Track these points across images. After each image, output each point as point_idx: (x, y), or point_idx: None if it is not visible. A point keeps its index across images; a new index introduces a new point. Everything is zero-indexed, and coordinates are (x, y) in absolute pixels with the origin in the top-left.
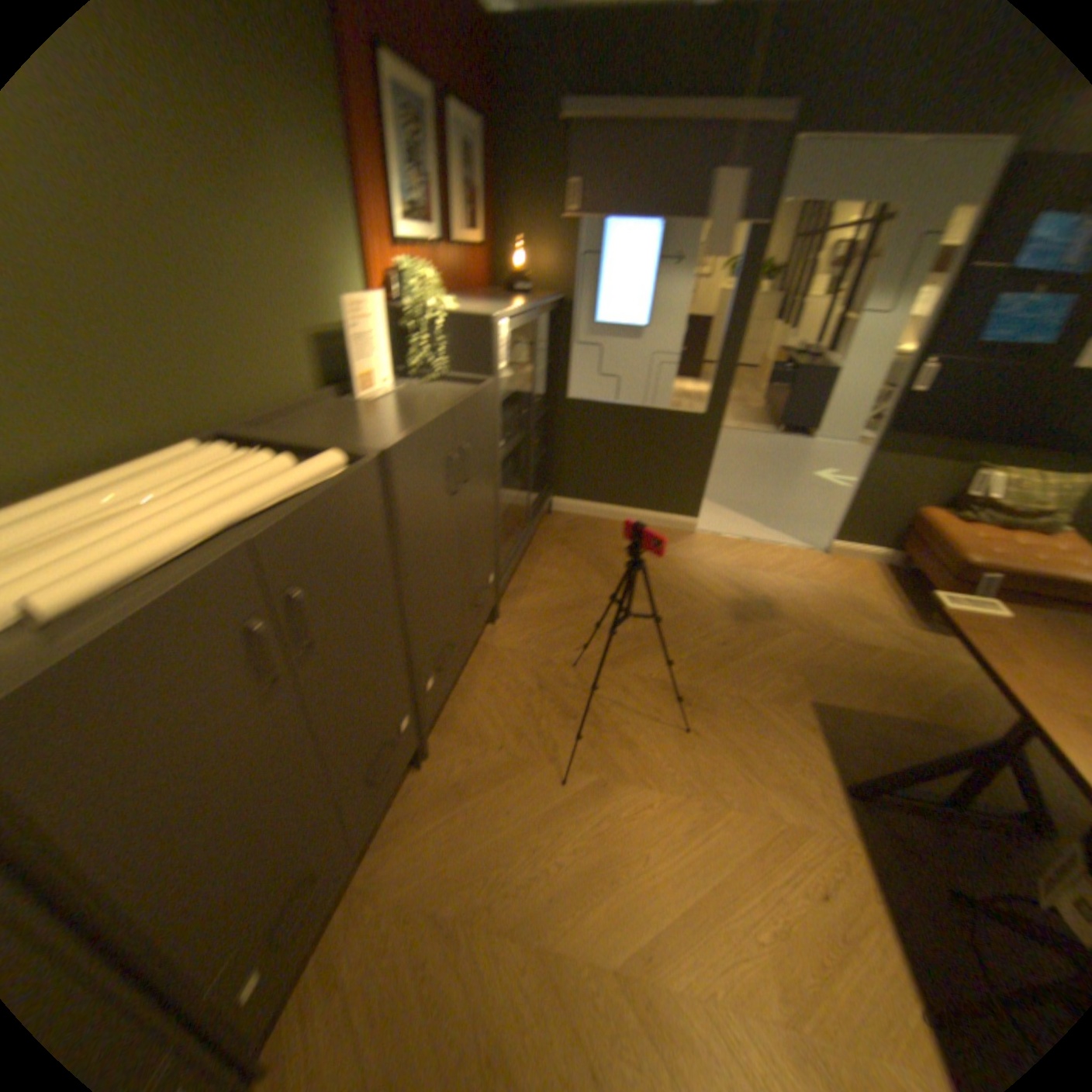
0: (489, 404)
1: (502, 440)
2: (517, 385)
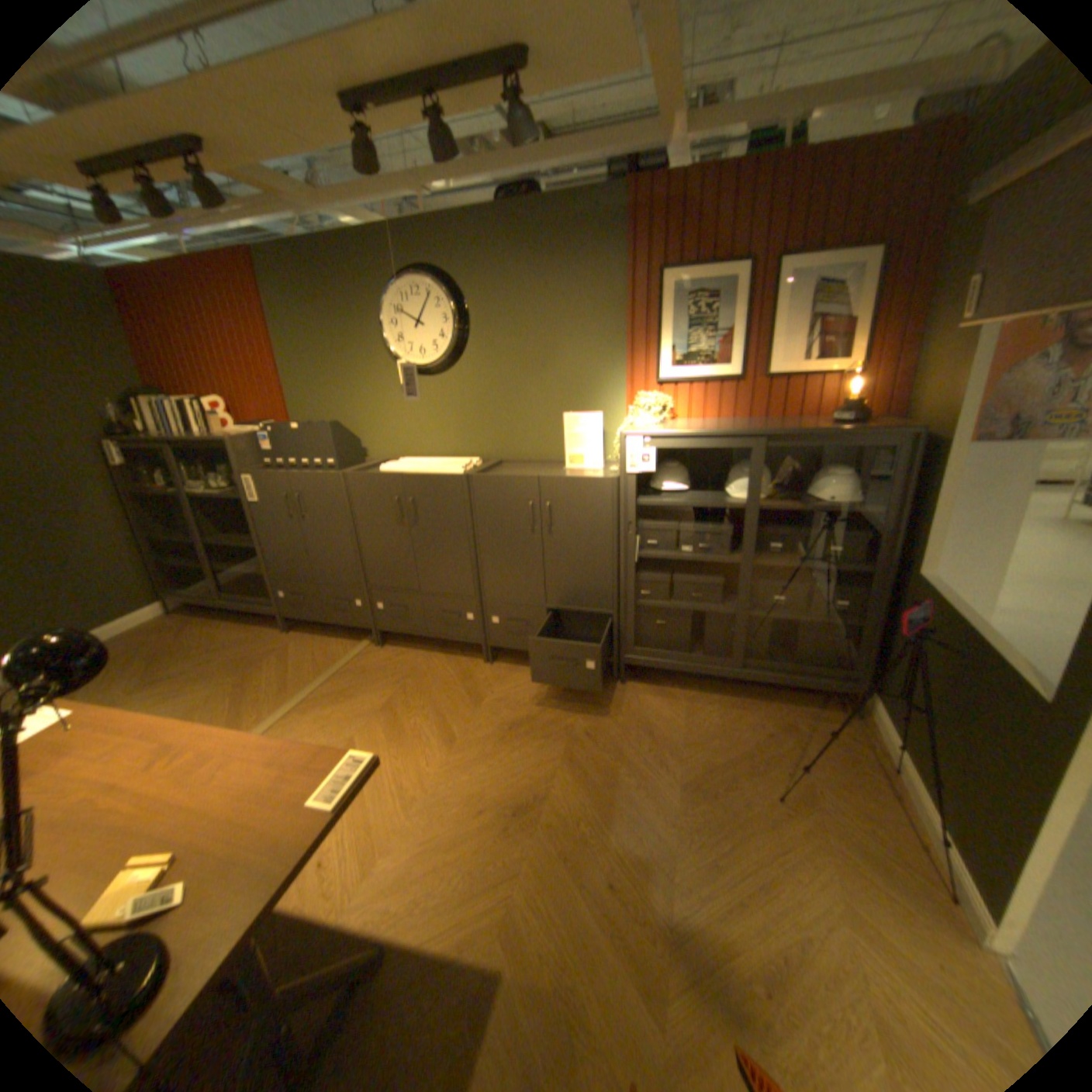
0: (594, 492)
1: (633, 532)
2: (711, 504)
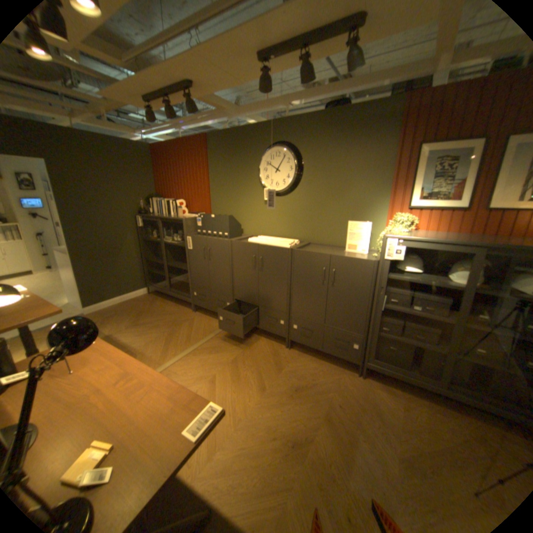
0: (363, 267)
1: (384, 293)
2: (439, 284)
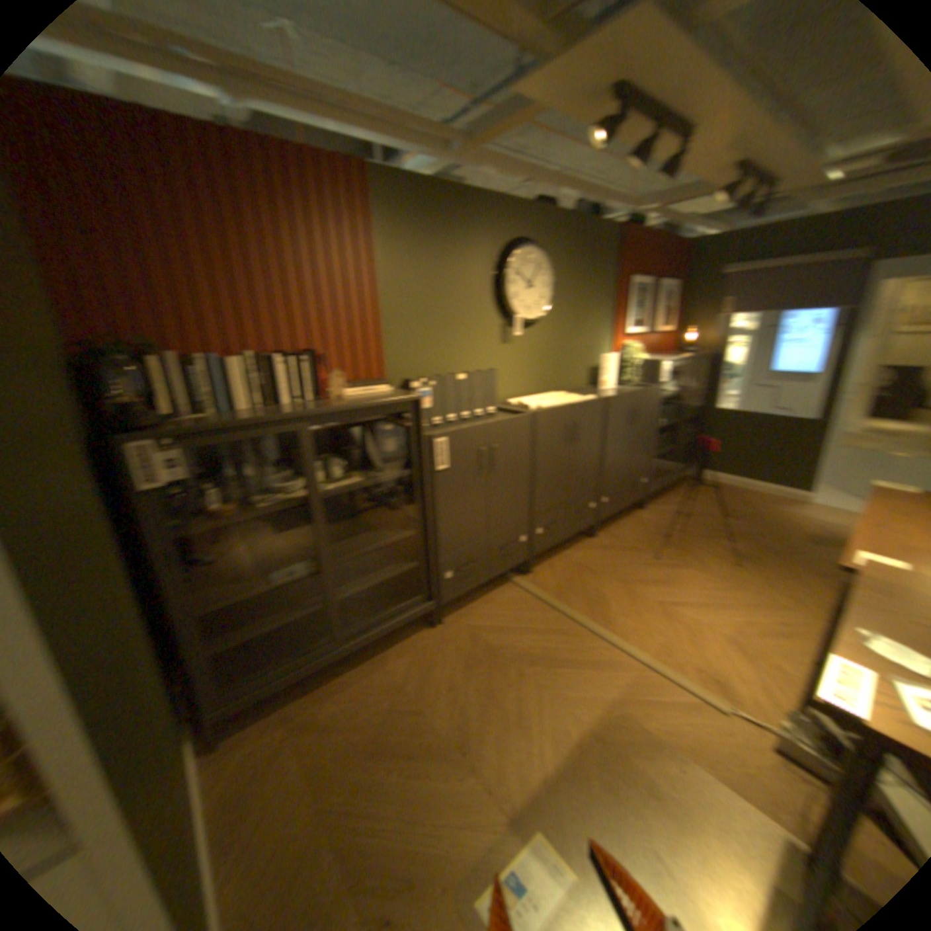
0: (651, 395)
1: (658, 415)
2: (673, 394)
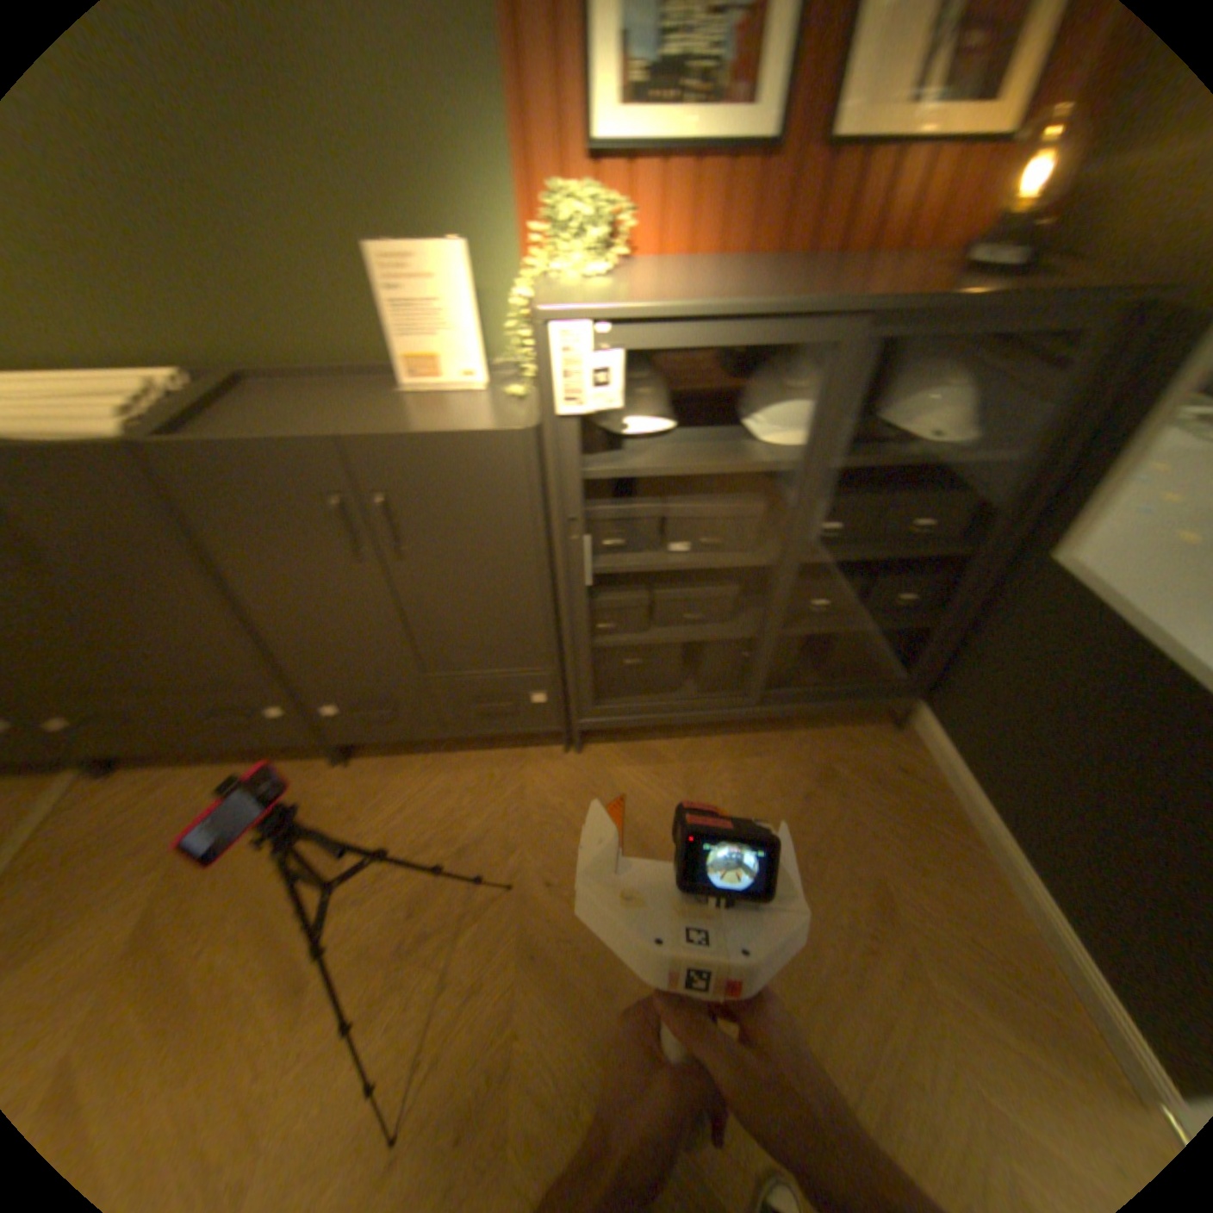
0: (485, 461)
1: (580, 534)
2: (732, 462)
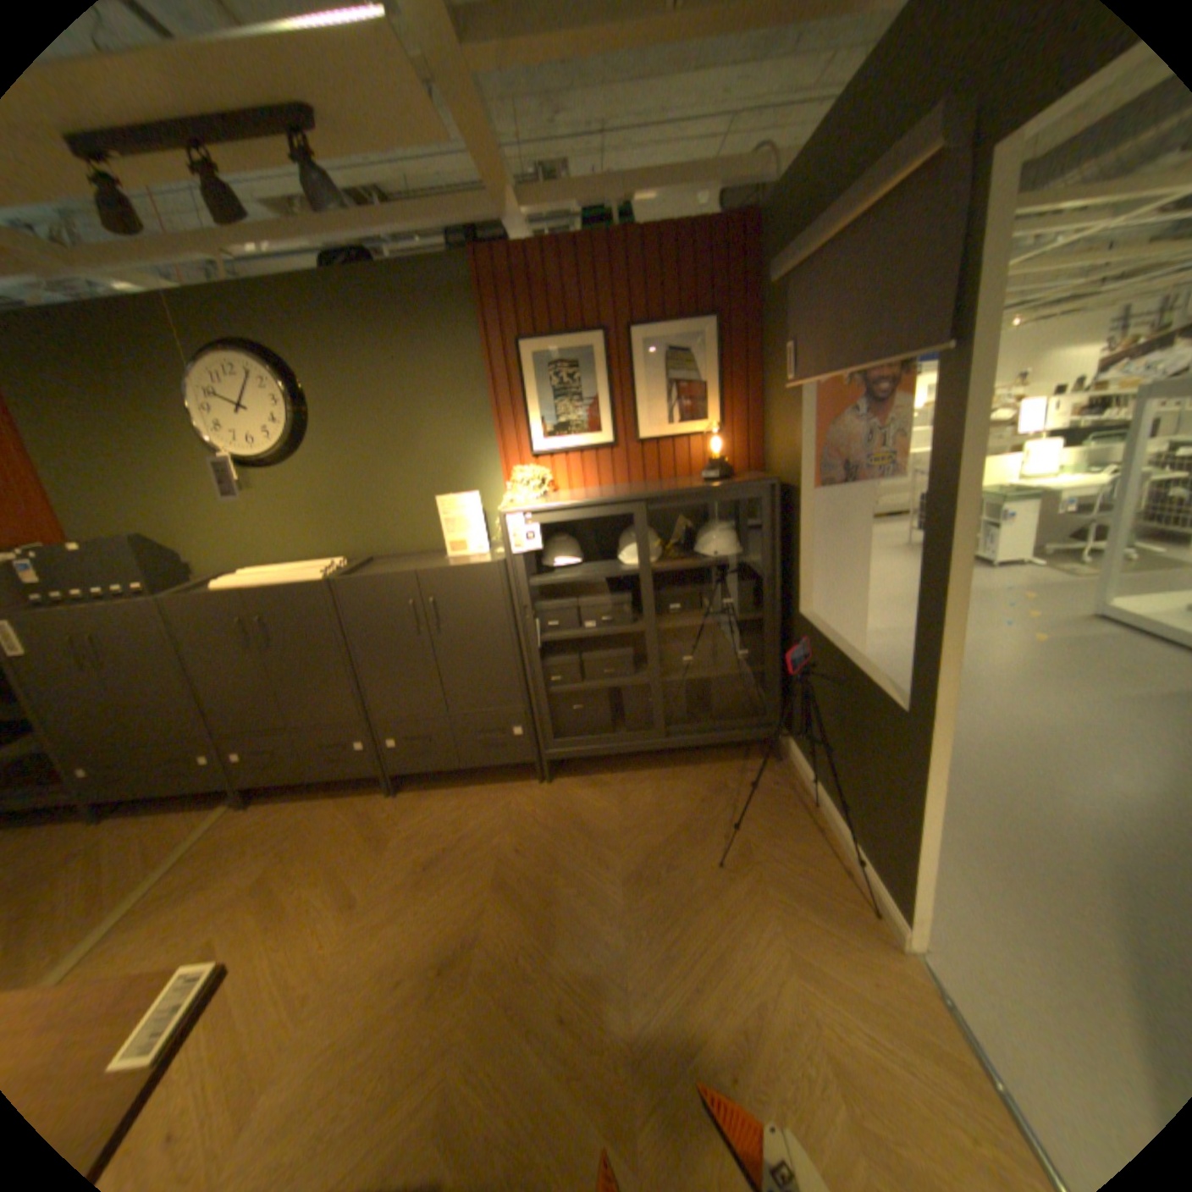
0: (482, 579)
1: (531, 616)
2: (605, 574)
